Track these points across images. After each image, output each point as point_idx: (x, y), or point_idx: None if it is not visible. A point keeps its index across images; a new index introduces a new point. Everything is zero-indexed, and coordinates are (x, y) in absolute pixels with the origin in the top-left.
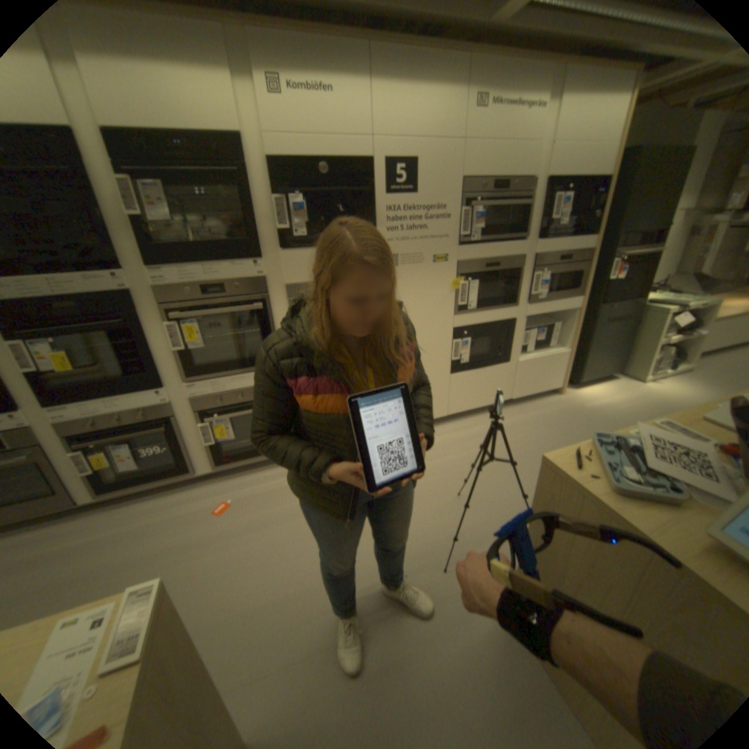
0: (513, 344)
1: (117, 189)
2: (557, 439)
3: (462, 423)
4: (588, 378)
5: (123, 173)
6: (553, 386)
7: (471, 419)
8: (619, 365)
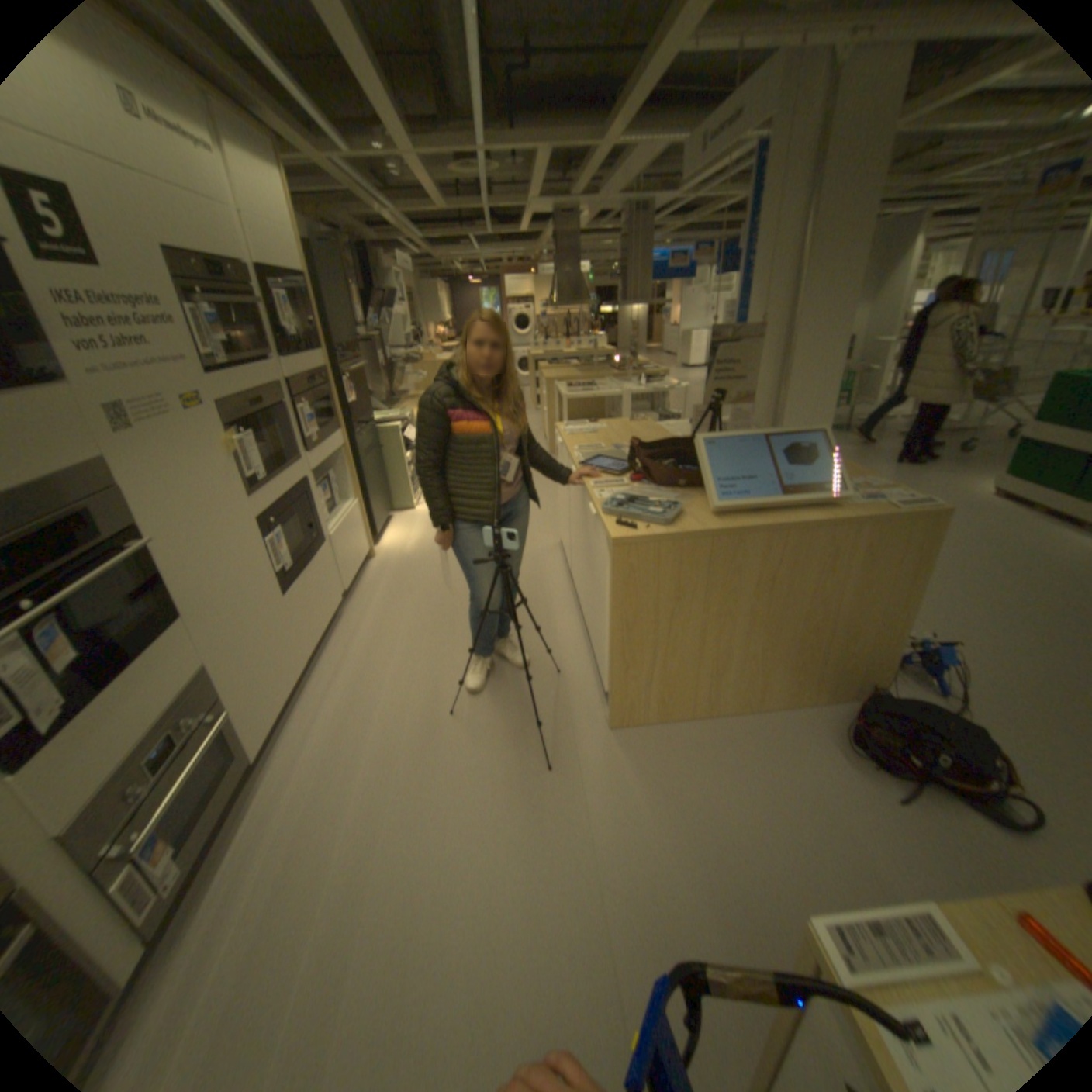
0: (315, 515)
1: None
2: (428, 597)
3: (321, 661)
4: (376, 527)
5: None
6: (361, 552)
7: (324, 649)
8: (385, 503)
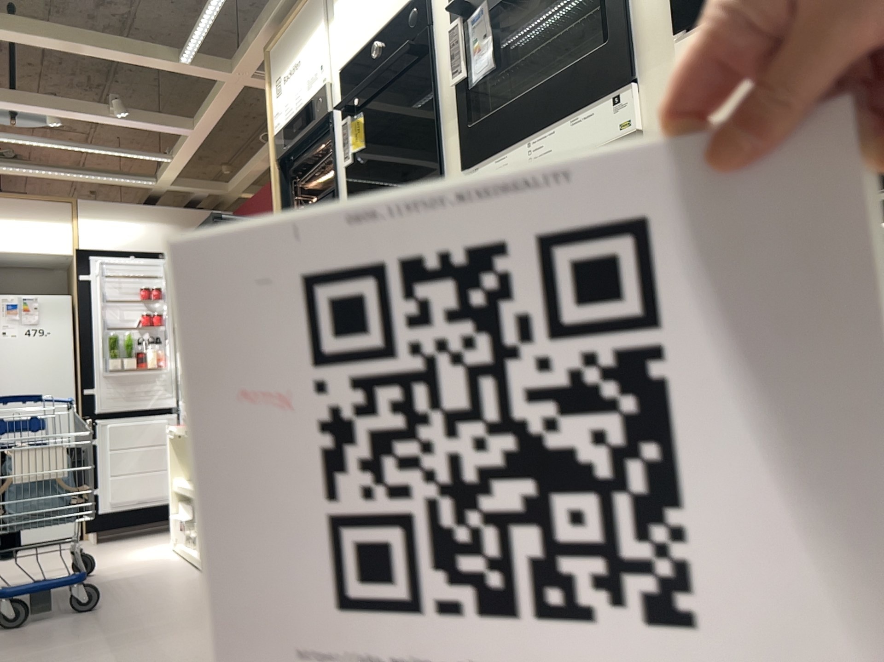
0: None
1: (450, 47)
2: None
3: None
4: None
5: (445, 11)
6: None
7: None
8: None
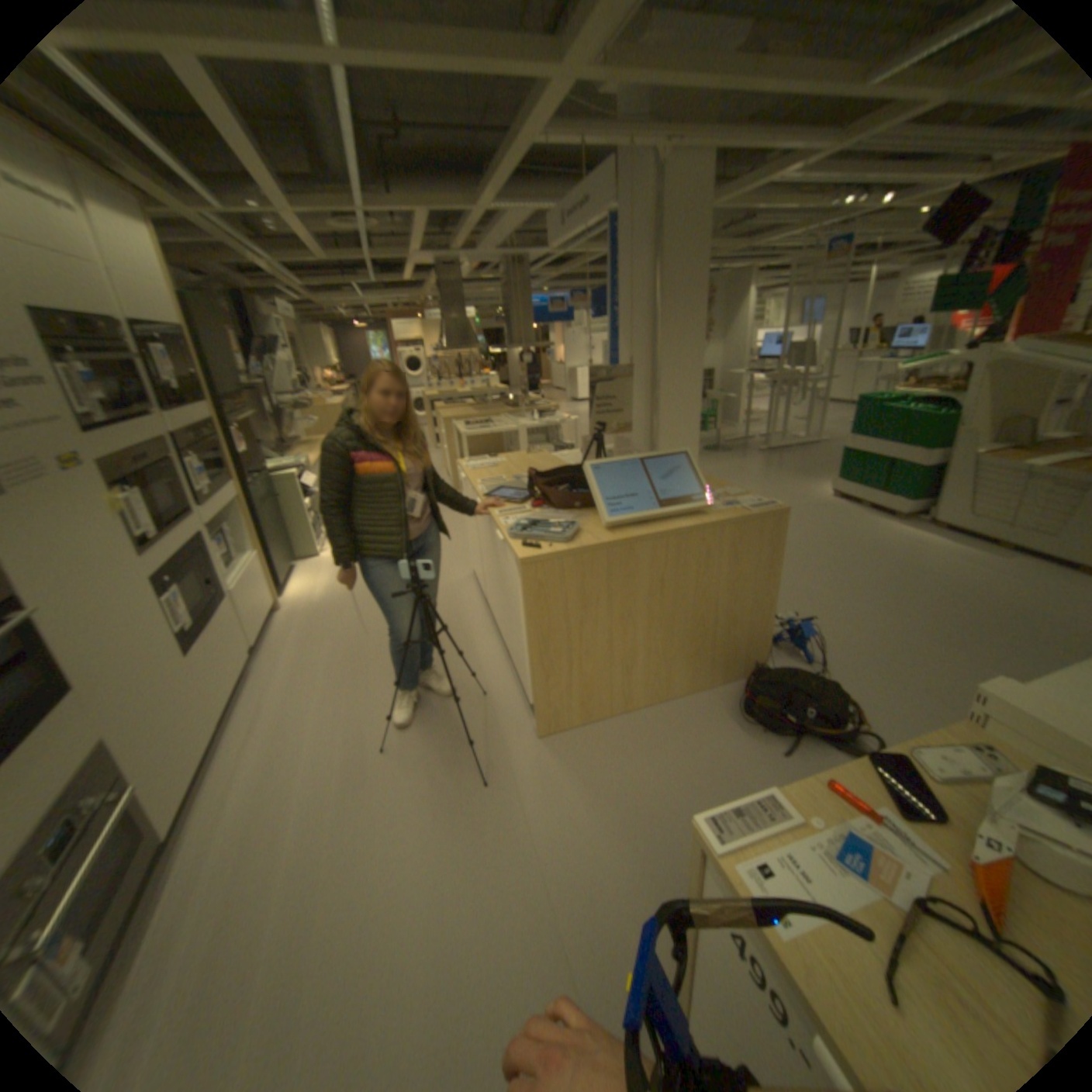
0: (215, 571)
1: None
2: (346, 643)
3: (233, 724)
4: (281, 579)
5: None
6: (268, 606)
7: (236, 711)
8: (288, 554)
